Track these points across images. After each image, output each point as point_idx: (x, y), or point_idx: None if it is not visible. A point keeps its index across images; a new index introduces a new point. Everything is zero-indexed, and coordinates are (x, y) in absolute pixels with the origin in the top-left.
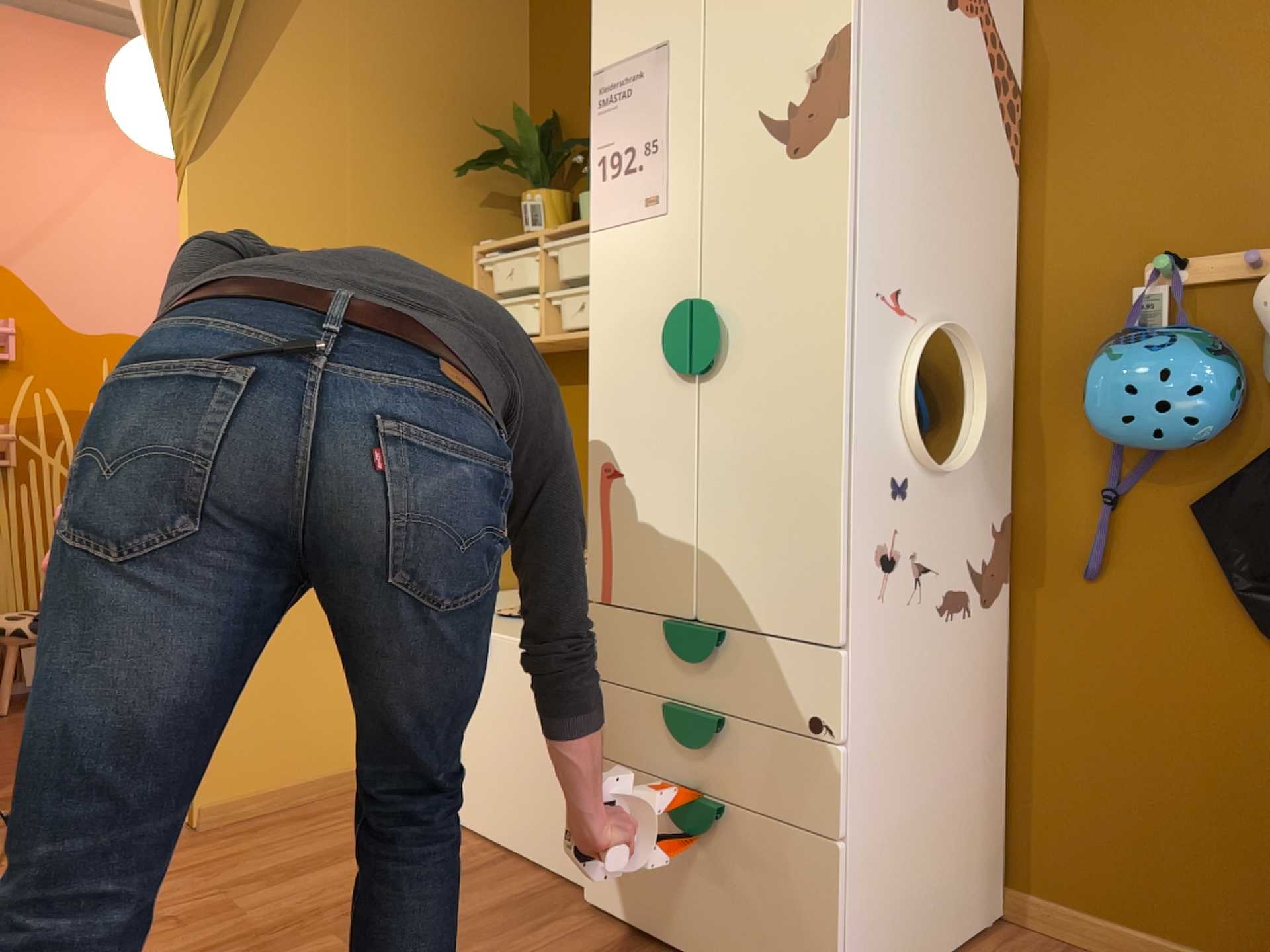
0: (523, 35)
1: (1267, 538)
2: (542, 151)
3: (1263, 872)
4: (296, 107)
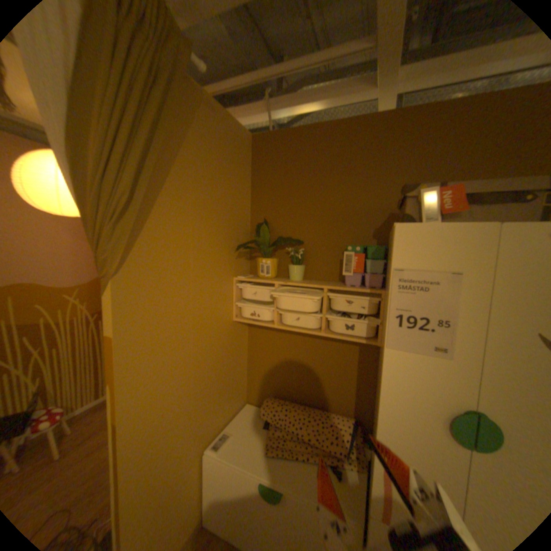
0: (249, 181)
1: None
2: (269, 240)
3: None
4: (168, 229)
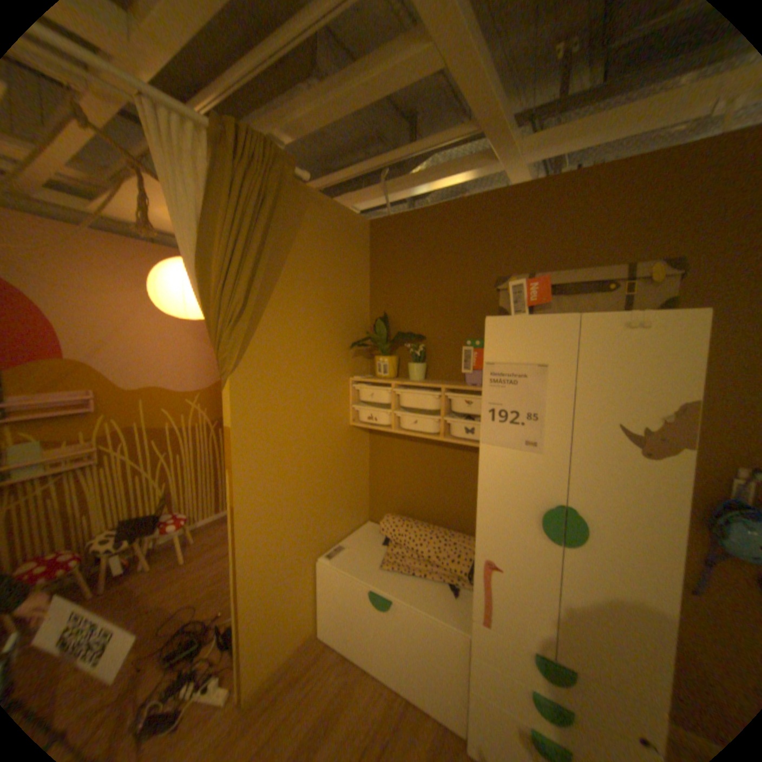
0: (367, 272)
1: None
2: (386, 336)
3: None
4: (278, 329)
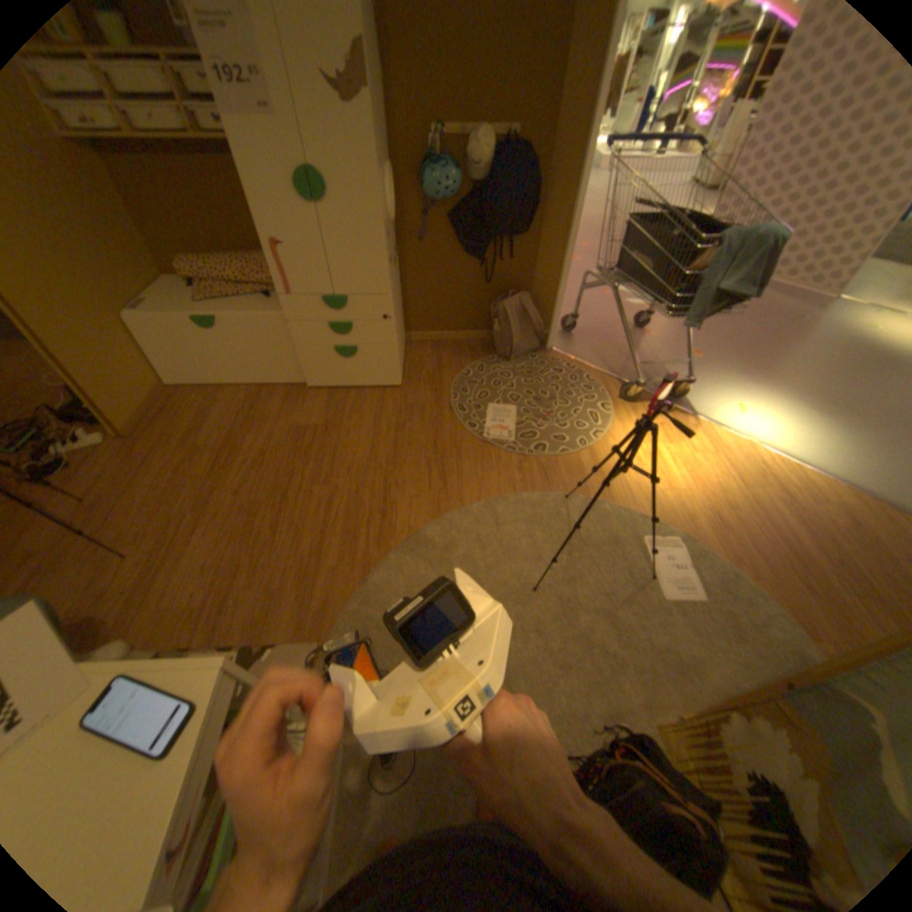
0: None
1: (465, 227)
2: None
3: (462, 311)
4: None
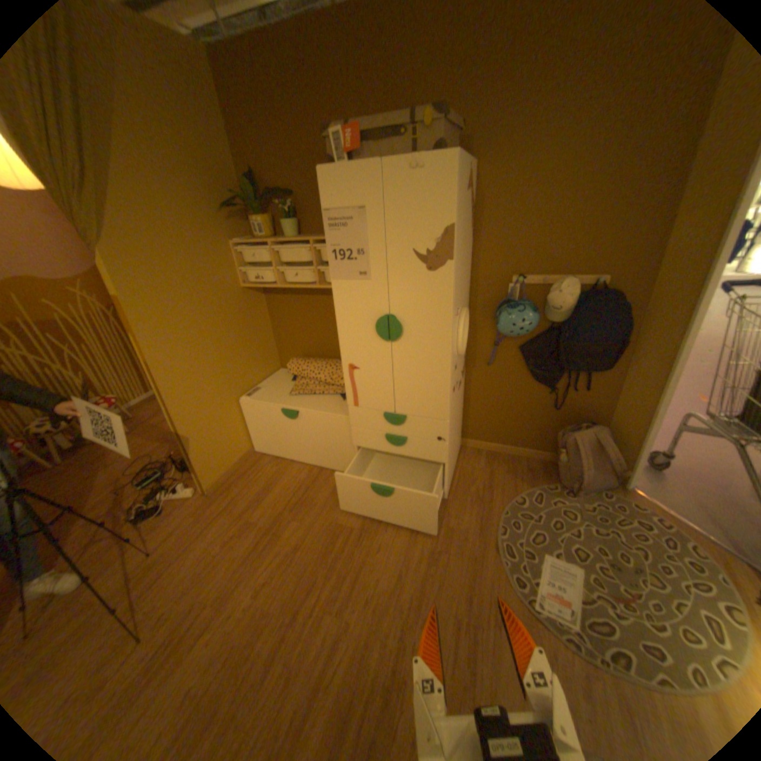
0: (218, 119)
1: (538, 358)
2: (253, 195)
3: (525, 429)
4: (131, 195)
